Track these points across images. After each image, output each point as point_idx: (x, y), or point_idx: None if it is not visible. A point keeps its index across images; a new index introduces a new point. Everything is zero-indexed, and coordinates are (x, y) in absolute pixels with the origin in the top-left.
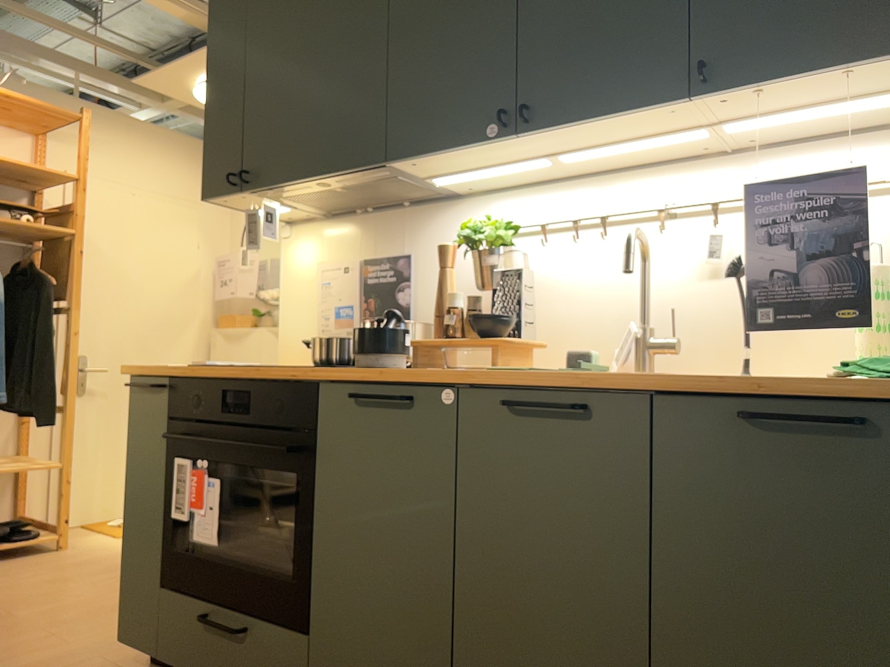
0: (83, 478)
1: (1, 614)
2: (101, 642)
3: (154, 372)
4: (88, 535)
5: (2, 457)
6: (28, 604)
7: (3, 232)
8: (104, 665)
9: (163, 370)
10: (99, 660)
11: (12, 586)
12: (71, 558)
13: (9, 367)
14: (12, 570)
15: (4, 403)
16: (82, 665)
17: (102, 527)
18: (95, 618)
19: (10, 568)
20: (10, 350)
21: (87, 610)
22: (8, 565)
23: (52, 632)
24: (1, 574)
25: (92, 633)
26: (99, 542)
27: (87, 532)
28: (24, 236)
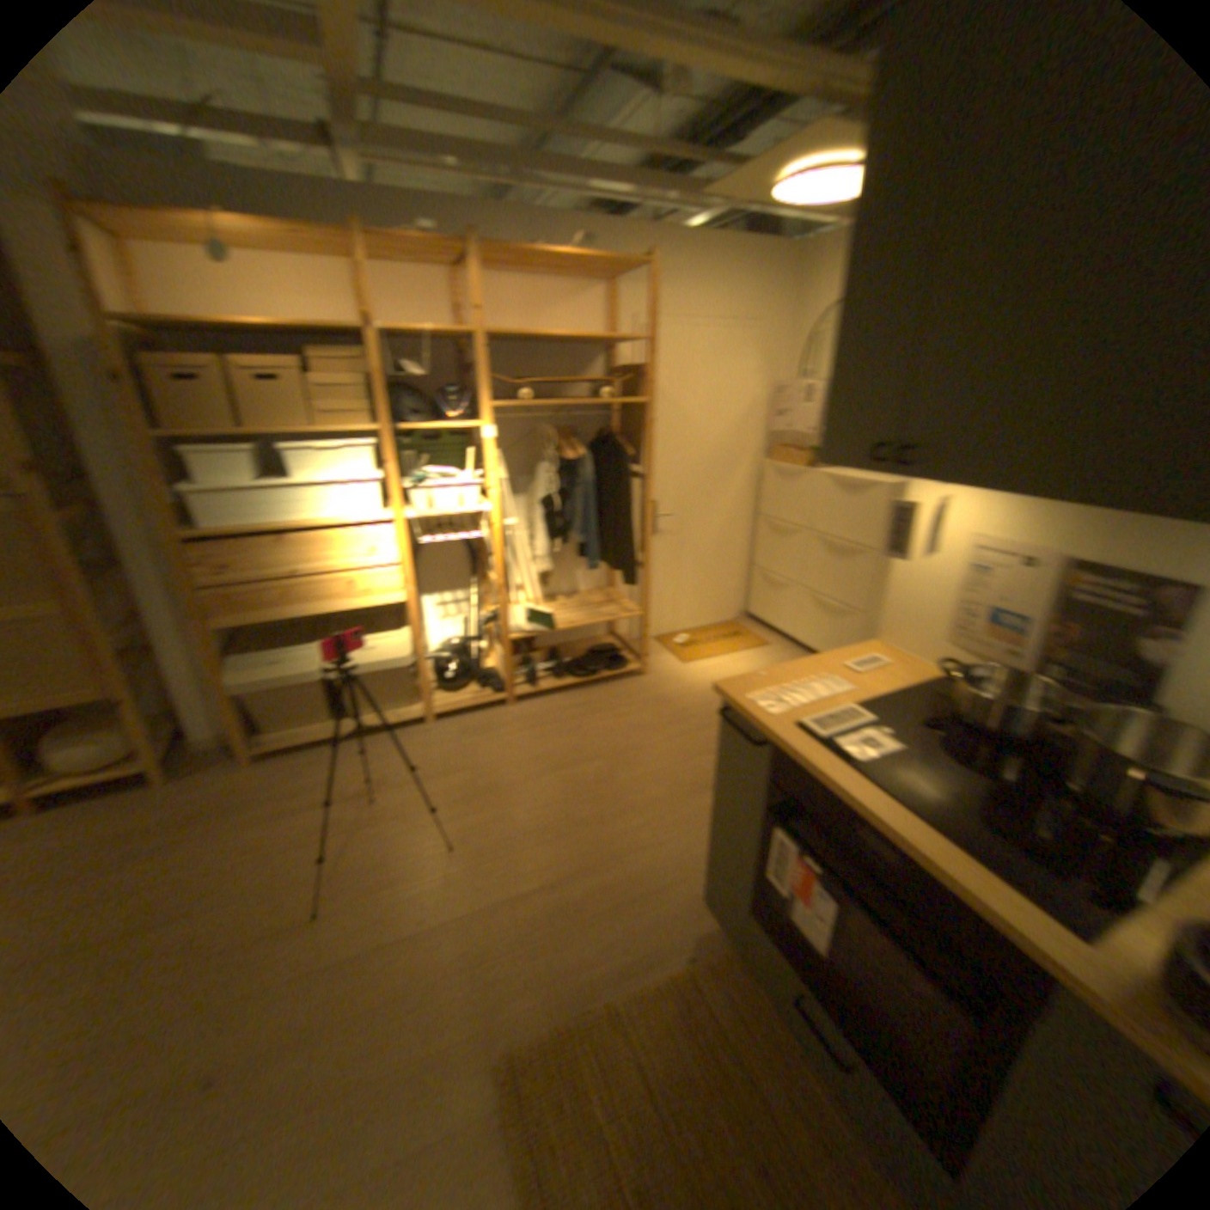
0: (654, 603)
1: (608, 774)
2: (686, 851)
3: (752, 722)
4: (660, 654)
5: (596, 592)
6: (626, 764)
7: (582, 404)
8: (692, 899)
9: (765, 733)
10: (687, 887)
11: (612, 728)
12: (650, 692)
13: (596, 525)
14: (611, 701)
15: (595, 554)
16: (674, 889)
17: (669, 644)
18: (677, 804)
19: (609, 697)
20: (596, 511)
21: (669, 788)
22: (607, 692)
23: (647, 818)
24: (604, 707)
25: (677, 832)
26: (669, 668)
27: (659, 648)
28: (598, 403)
